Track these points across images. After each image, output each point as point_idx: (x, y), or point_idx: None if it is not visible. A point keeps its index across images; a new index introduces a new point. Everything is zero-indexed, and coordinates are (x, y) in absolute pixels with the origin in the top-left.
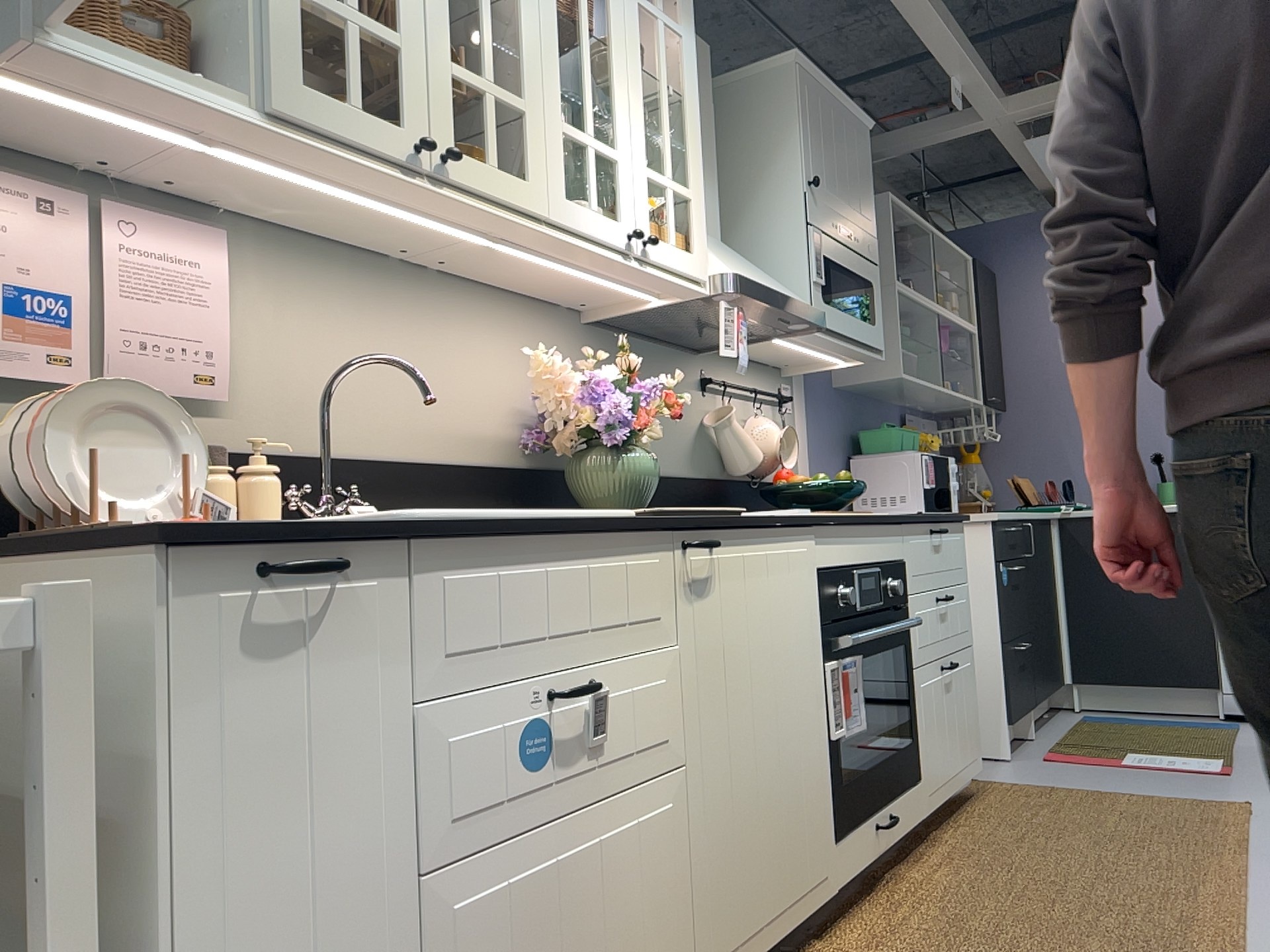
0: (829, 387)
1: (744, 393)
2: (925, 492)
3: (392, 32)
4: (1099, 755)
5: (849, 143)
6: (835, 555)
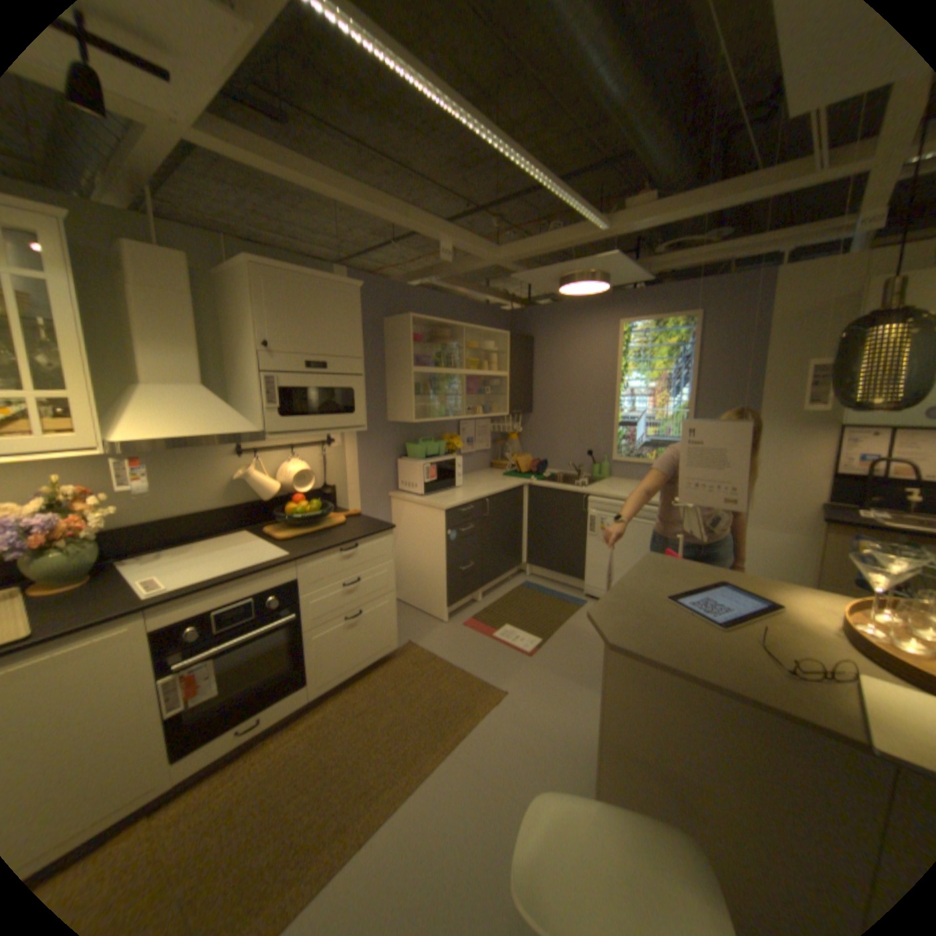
0: (380, 423)
1: (284, 447)
2: (426, 483)
3: None
4: (489, 626)
5: (326, 303)
6: (180, 615)
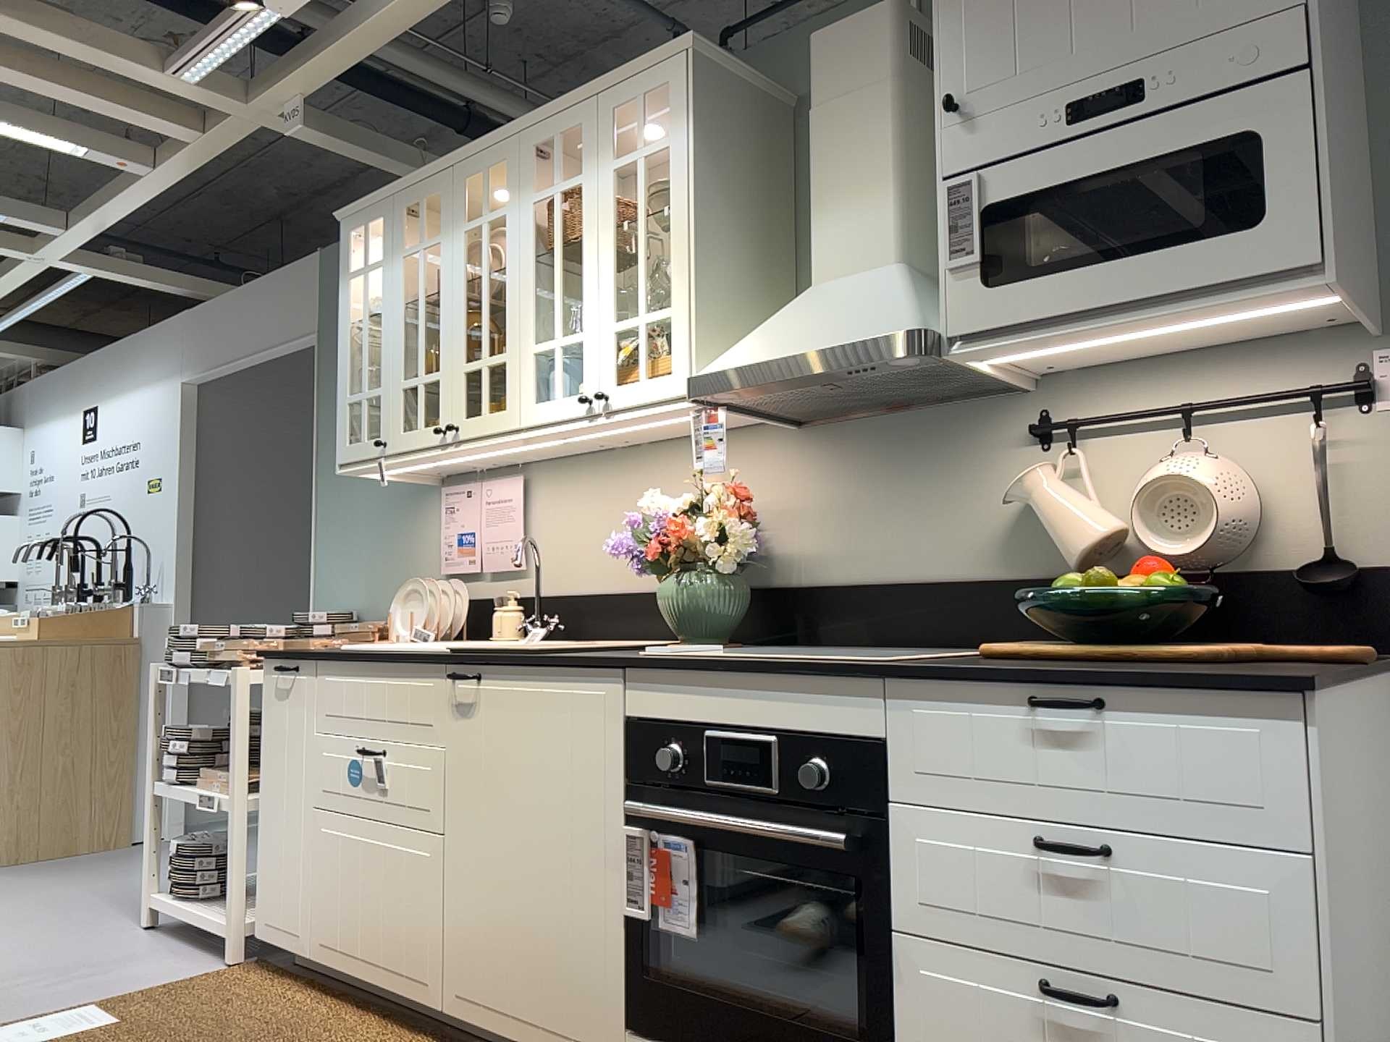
0: None
1: (1173, 418)
2: None
3: (436, 372)
4: None
5: None
6: (662, 707)
